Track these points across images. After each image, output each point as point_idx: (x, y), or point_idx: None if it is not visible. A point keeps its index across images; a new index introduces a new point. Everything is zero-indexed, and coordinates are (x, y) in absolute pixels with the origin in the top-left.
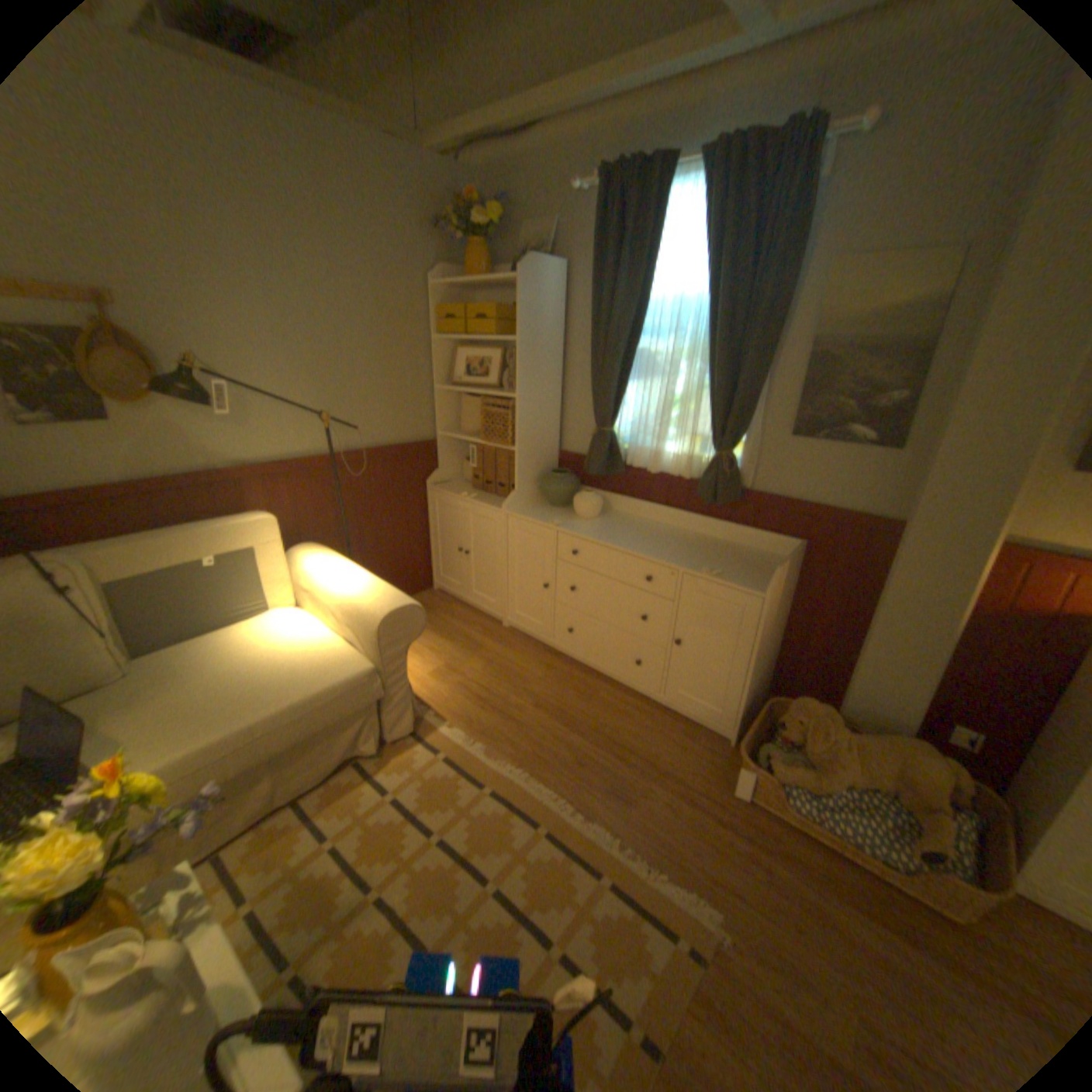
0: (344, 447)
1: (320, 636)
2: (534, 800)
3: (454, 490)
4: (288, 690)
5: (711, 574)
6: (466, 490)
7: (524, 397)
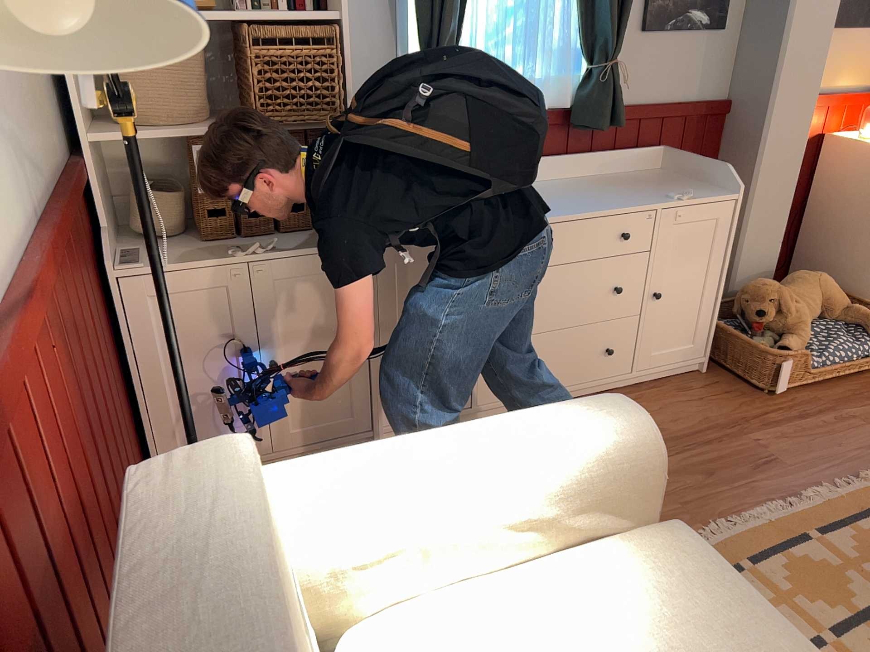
0: (27, 214)
1: (537, 586)
2: (765, 528)
3: (185, 256)
4: (759, 644)
5: (683, 197)
6: (200, 248)
7: (342, 17)
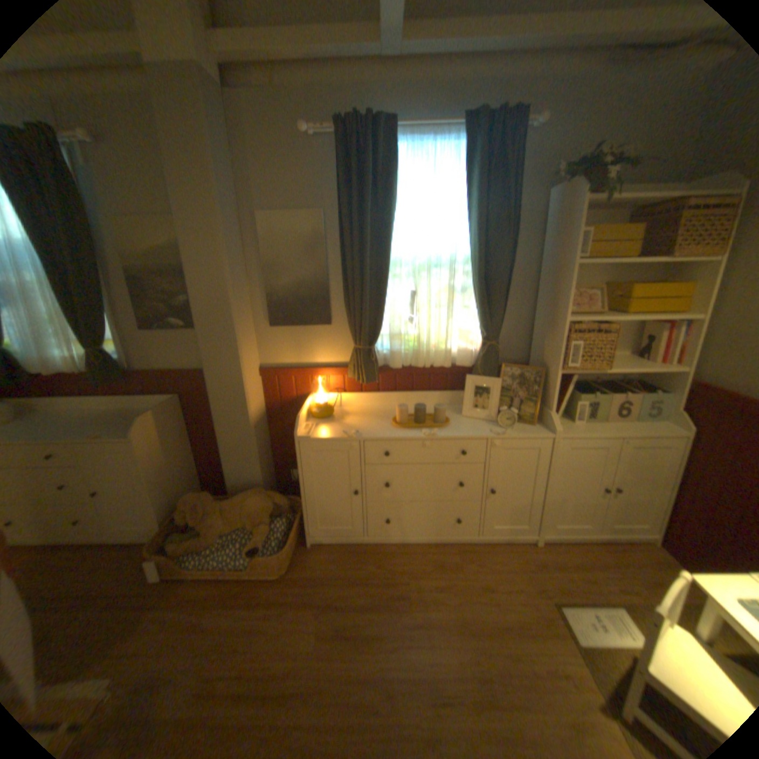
0: None
1: None
2: None
3: None
4: None
5: (91, 439)
6: None
7: None
